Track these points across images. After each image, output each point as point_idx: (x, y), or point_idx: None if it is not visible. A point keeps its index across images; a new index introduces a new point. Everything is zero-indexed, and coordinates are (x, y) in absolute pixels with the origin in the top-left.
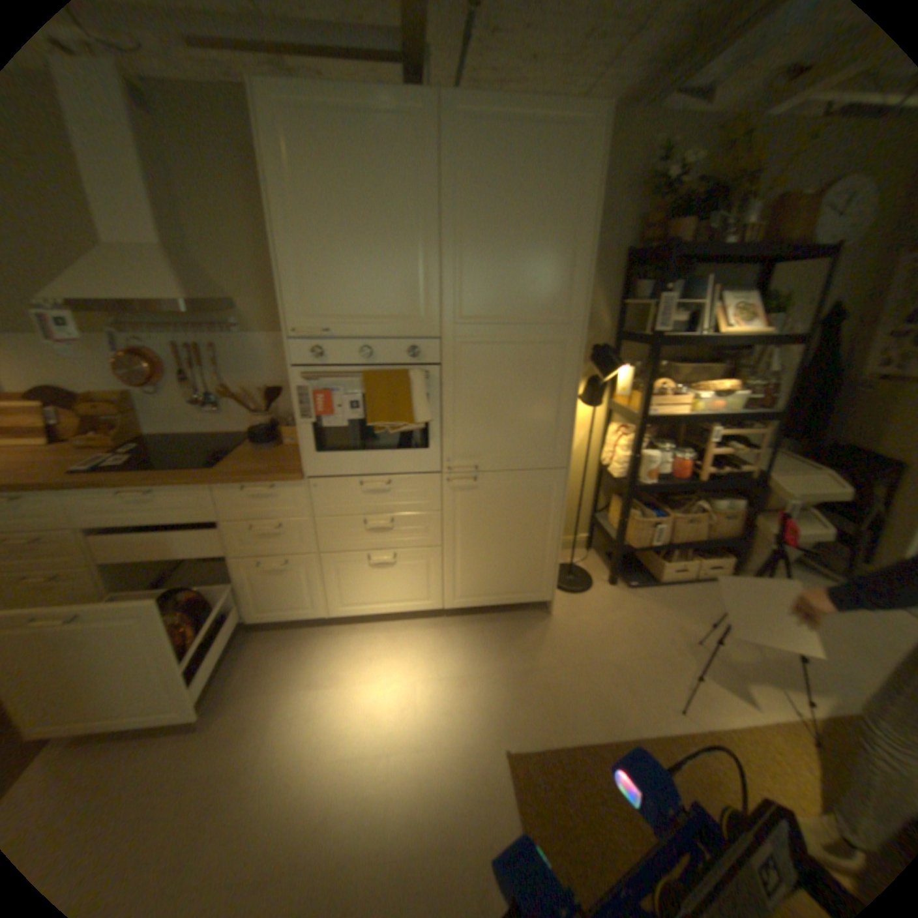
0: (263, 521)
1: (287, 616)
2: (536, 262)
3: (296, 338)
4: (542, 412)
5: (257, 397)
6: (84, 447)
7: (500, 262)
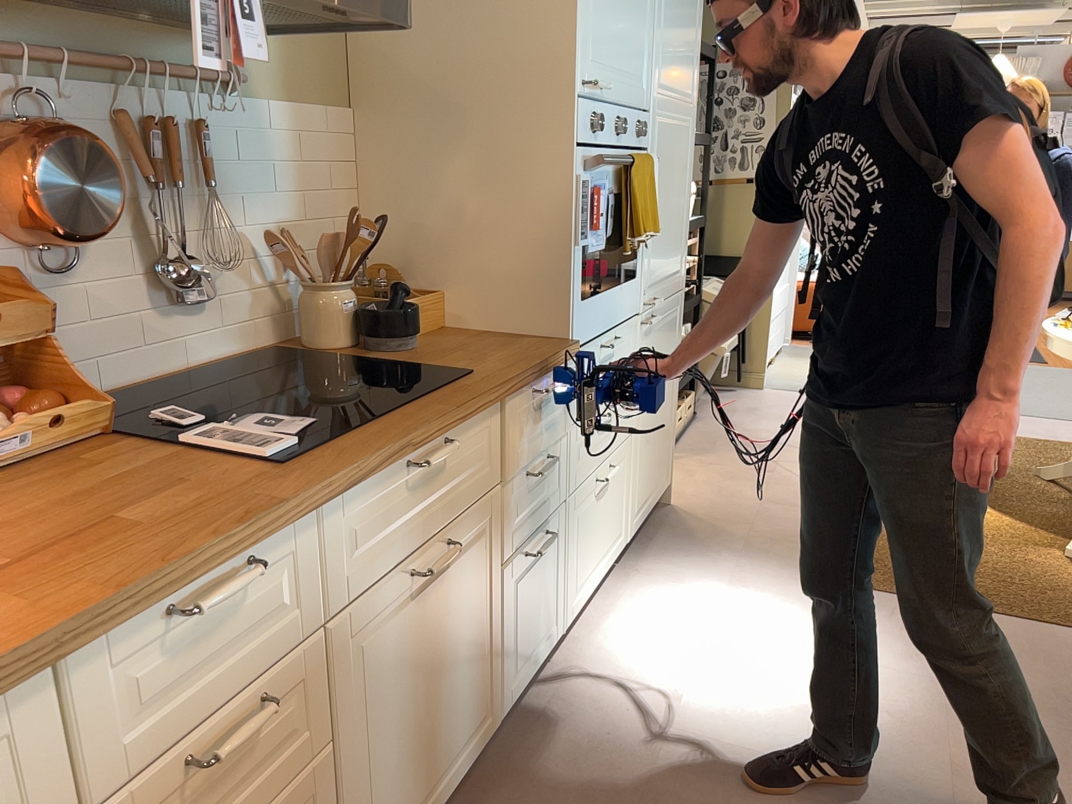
0: (534, 458)
1: (535, 660)
2: (685, 32)
3: (577, 101)
4: (678, 217)
5: (270, 258)
6: (6, 465)
7: (675, 25)
